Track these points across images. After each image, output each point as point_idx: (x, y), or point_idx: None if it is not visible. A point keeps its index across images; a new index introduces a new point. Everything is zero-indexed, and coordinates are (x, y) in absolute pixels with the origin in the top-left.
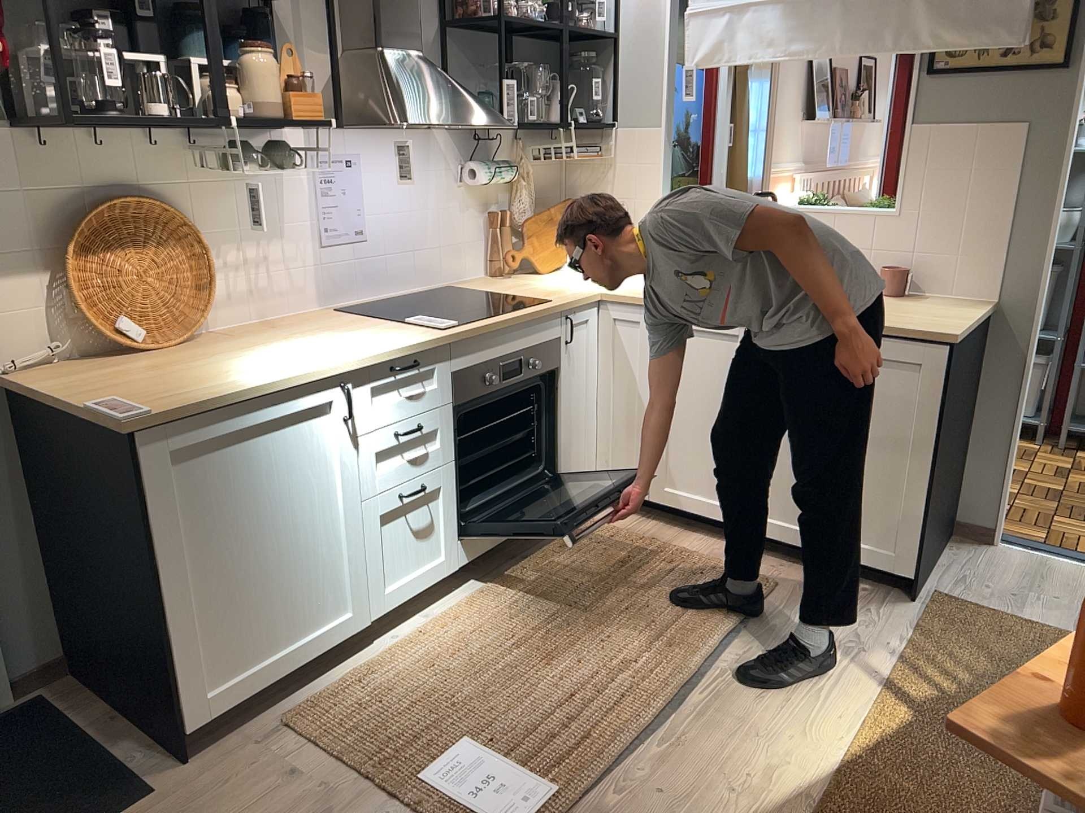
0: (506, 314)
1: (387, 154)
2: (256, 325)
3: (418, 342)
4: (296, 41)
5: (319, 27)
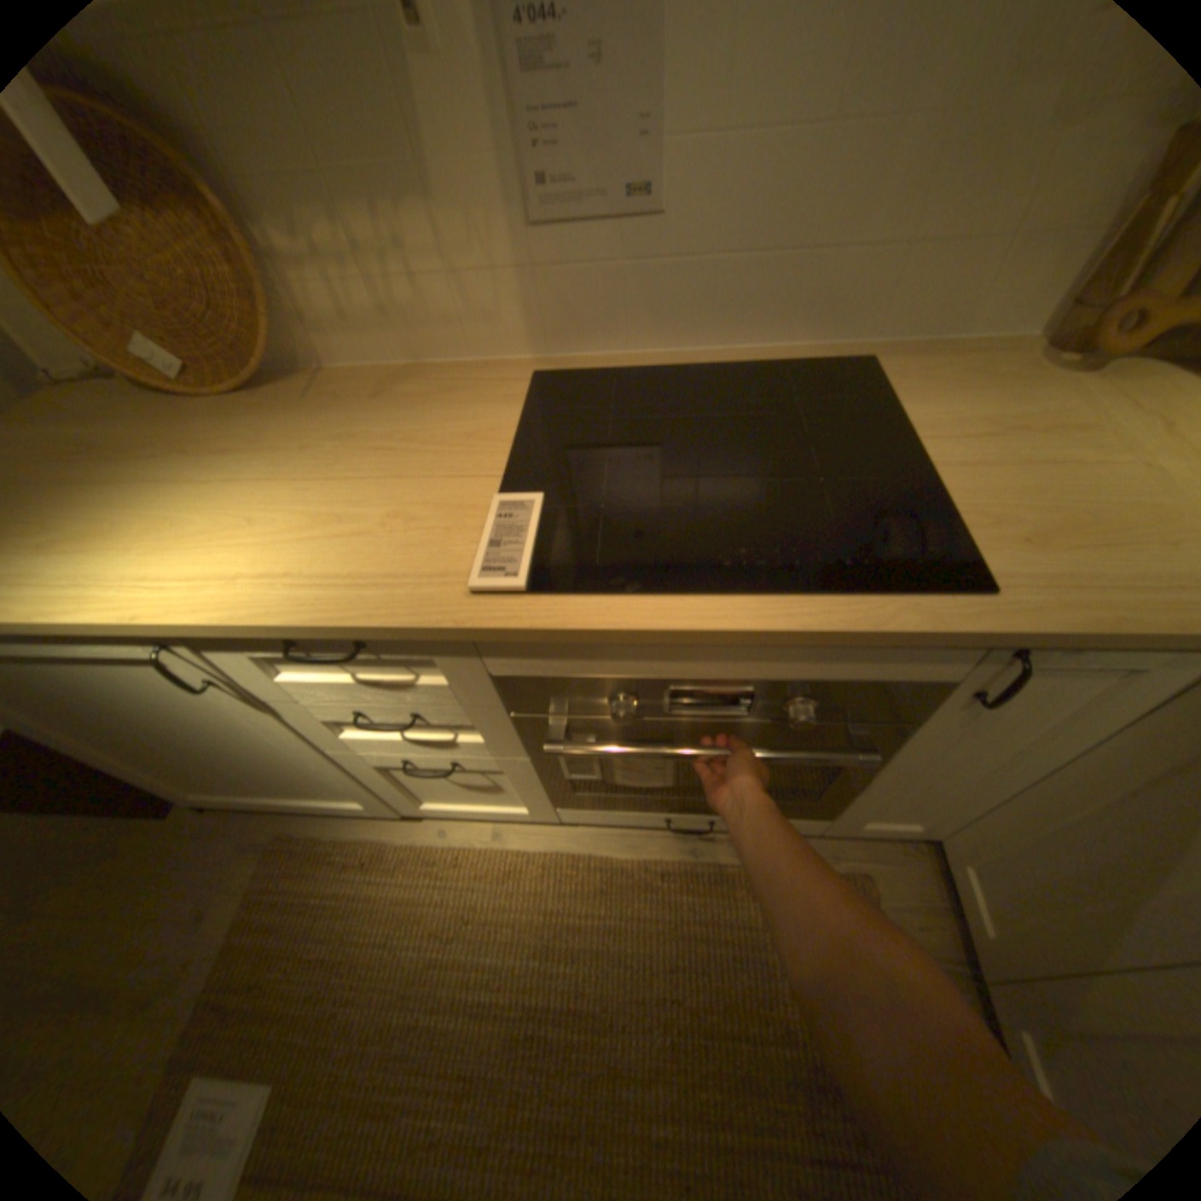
0: (725, 602)
1: None
2: (389, 371)
3: (340, 622)
4: None
5: None
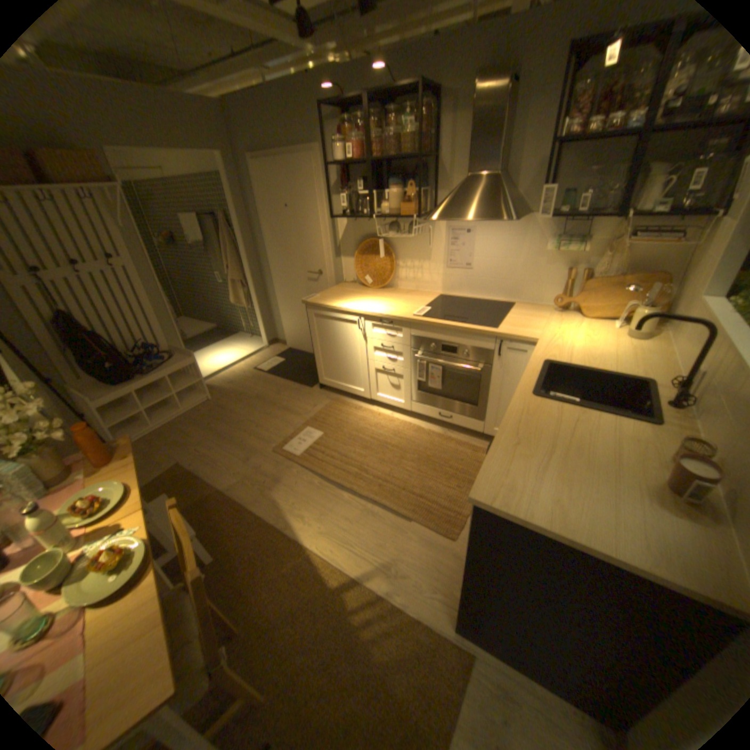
0: (451, 323)
1: (493, 227)
2: (410, 291)
3: (391, 315)
4: (449, 172)
5: (463, 163)
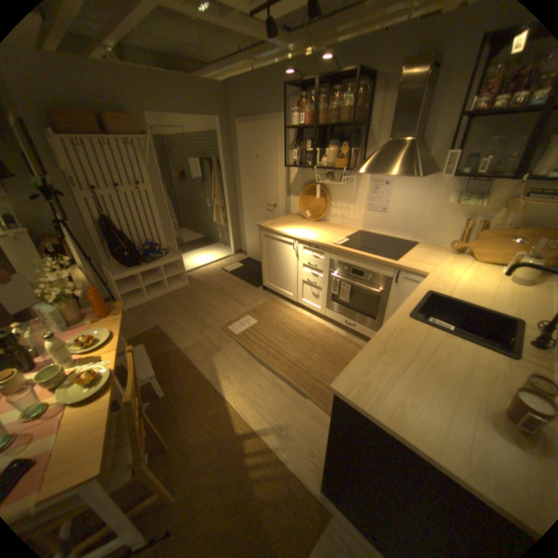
0: (361, 252)
1: (407, 181)
2: (337, 225)
3: (317, 242)
4: (376, 136)
5: (388, 130)
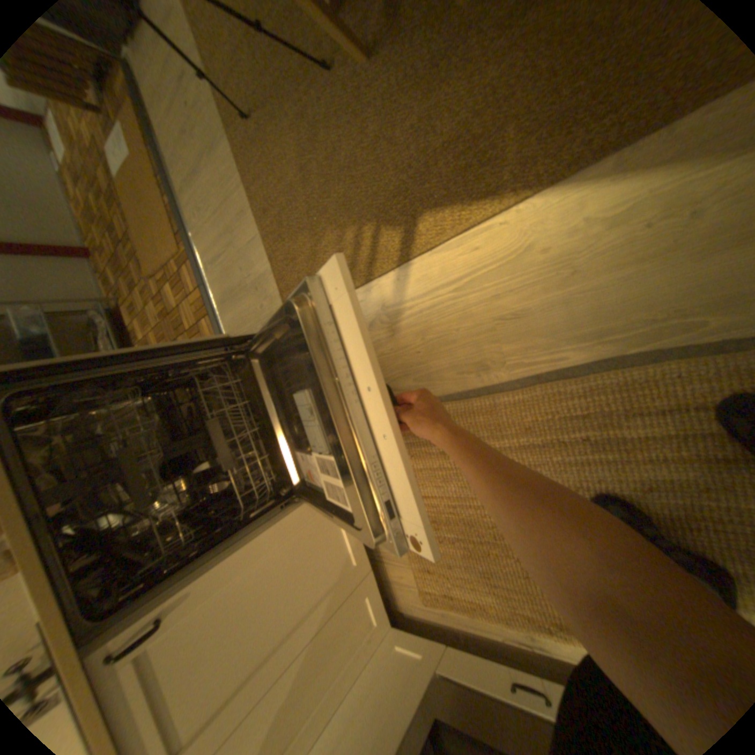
0: None
1: None
2: None
3: None
4: None
5: None
